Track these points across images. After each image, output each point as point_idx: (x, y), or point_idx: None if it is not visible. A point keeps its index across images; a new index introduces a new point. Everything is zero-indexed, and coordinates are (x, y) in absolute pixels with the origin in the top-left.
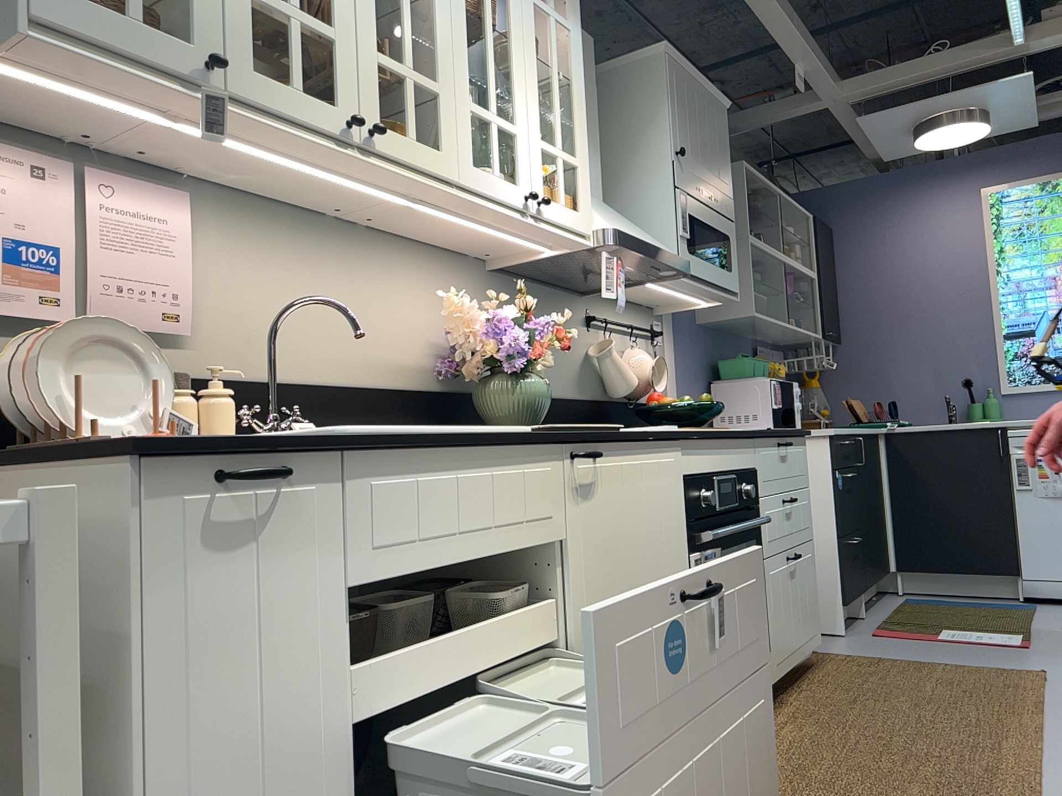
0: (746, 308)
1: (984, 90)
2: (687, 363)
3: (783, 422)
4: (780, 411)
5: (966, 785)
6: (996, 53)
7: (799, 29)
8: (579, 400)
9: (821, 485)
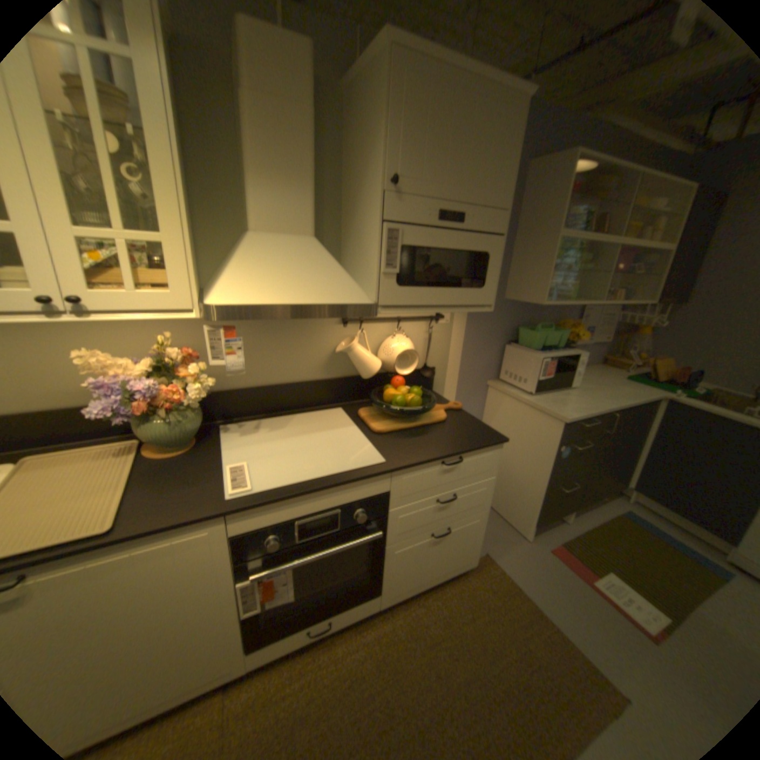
0: (539, 296)
1: None
2: (478, 332)
3: (549, 387)
4: (547, 381)
5: None
6: None
7: None
8: (321, 380)
9: (548, 450)
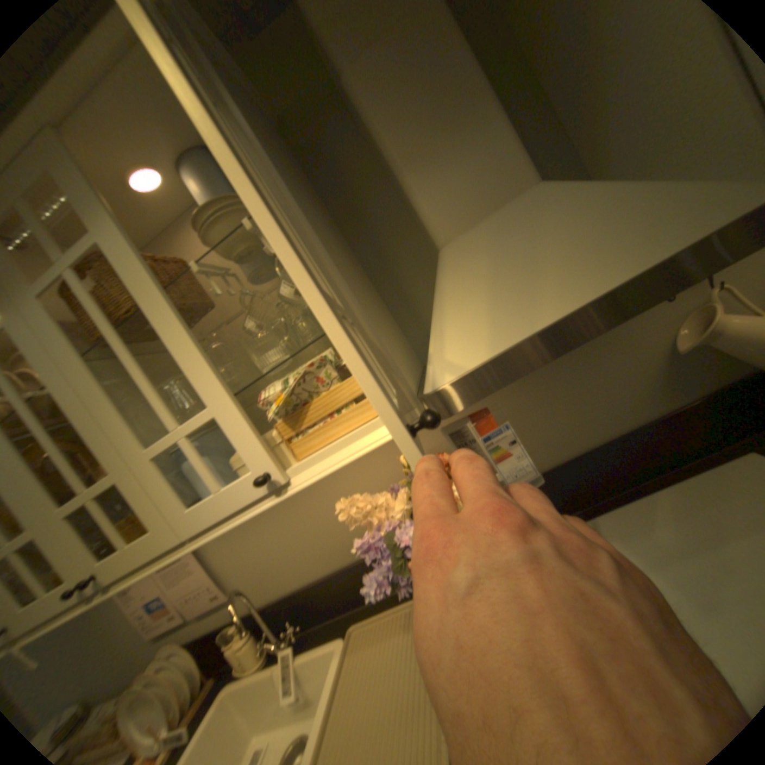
0: None
1: None
2: None
3: None
4: None
5: None
6: None
7: None
8: (671, 416)
9: None
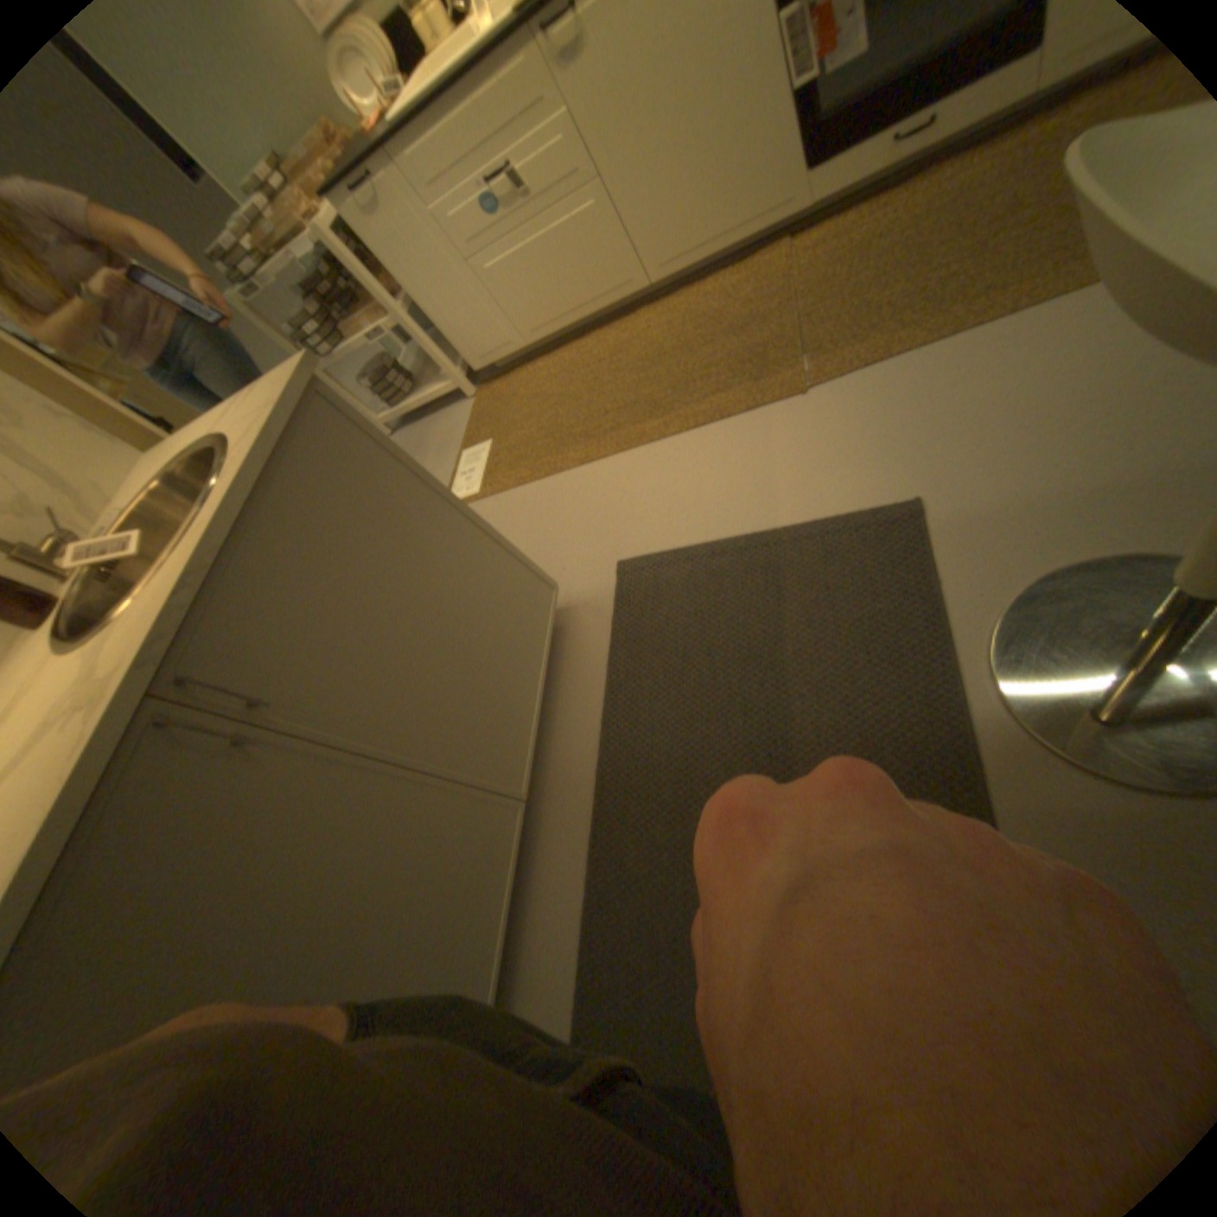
0: None
1: None
2: None
3: None
4: None
5: (936, 297)
6: None
7: None
8: None
9: None
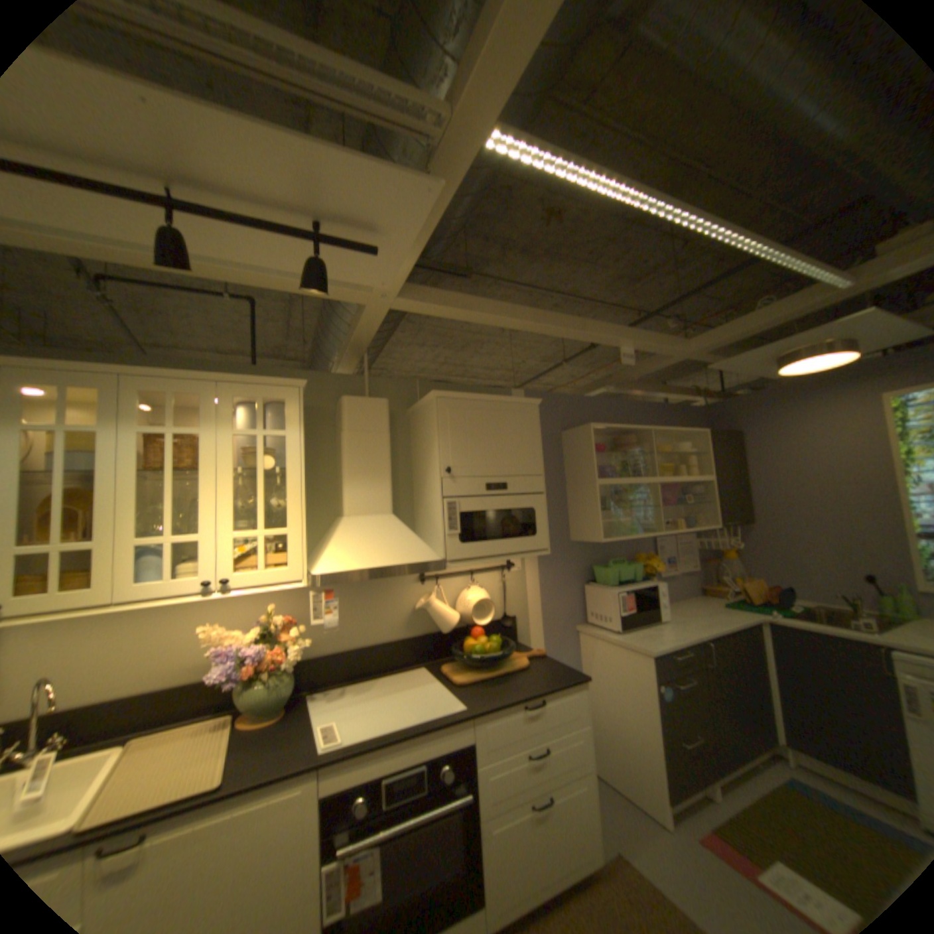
0: (596, 536)
1: (825, 329)
2: (551, 576)
3: (635, 624)
4: (630, 617)
5: None
6: (827, 296)
7: (599, 328)
8: (402, 640)
9: (649, 695)
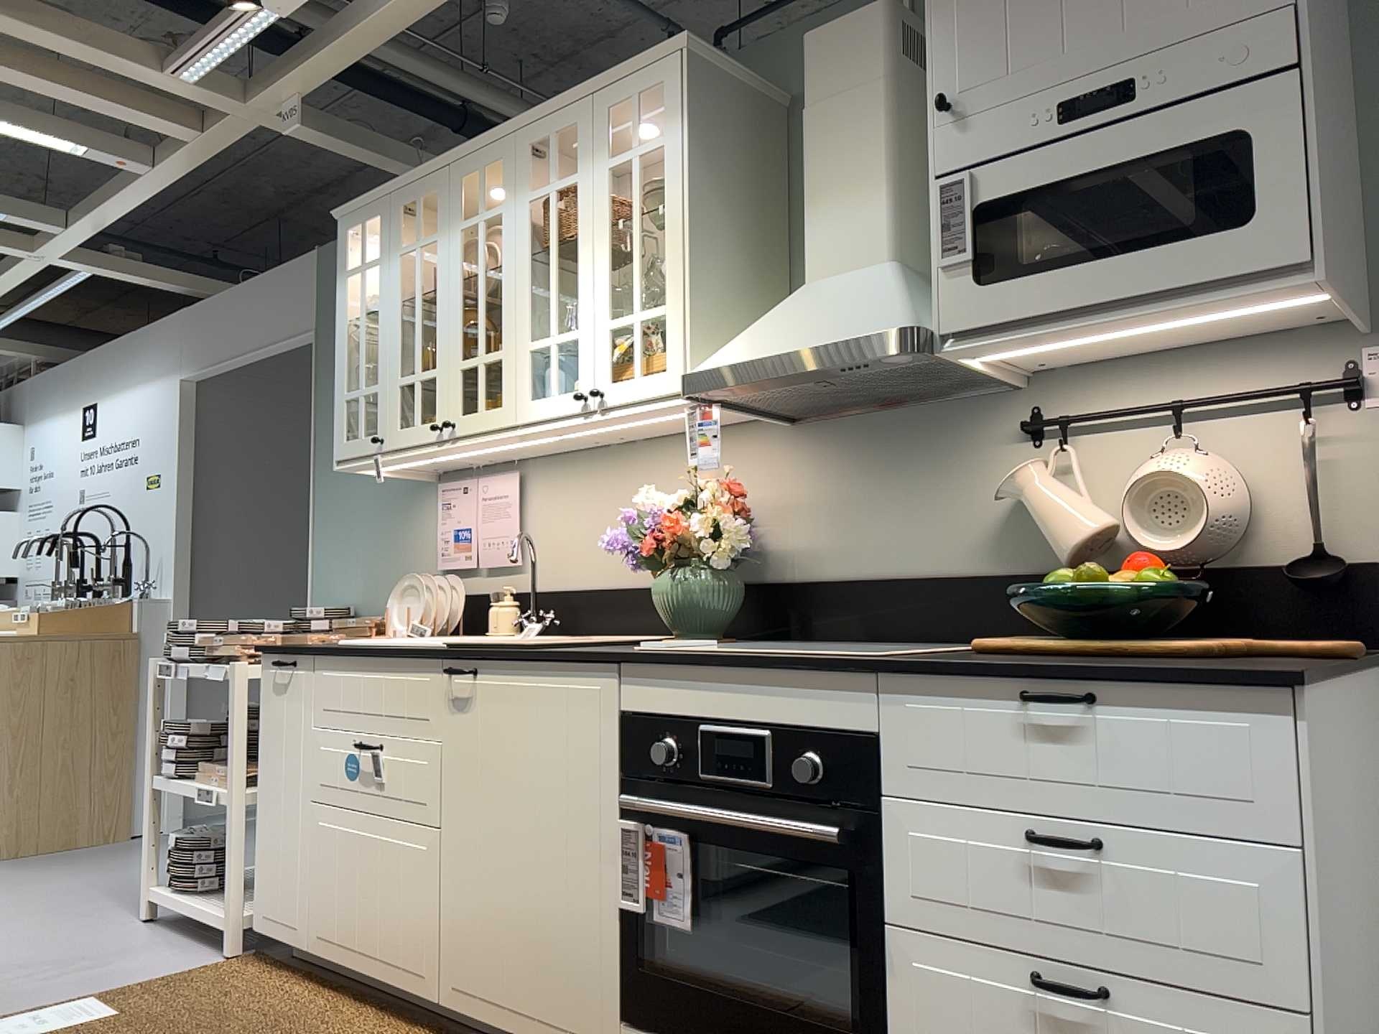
0: None
1: None
2: None
3: None
4: None
5: None
6: None
7: None
8: (981, 576)
9: None
